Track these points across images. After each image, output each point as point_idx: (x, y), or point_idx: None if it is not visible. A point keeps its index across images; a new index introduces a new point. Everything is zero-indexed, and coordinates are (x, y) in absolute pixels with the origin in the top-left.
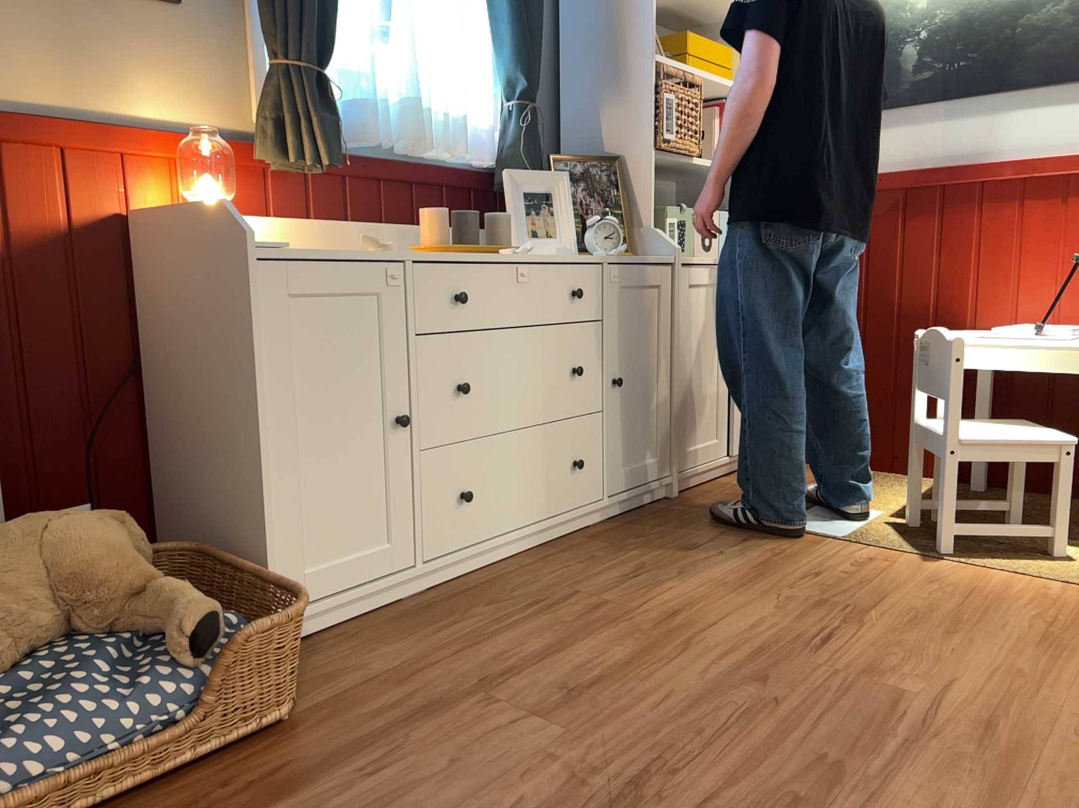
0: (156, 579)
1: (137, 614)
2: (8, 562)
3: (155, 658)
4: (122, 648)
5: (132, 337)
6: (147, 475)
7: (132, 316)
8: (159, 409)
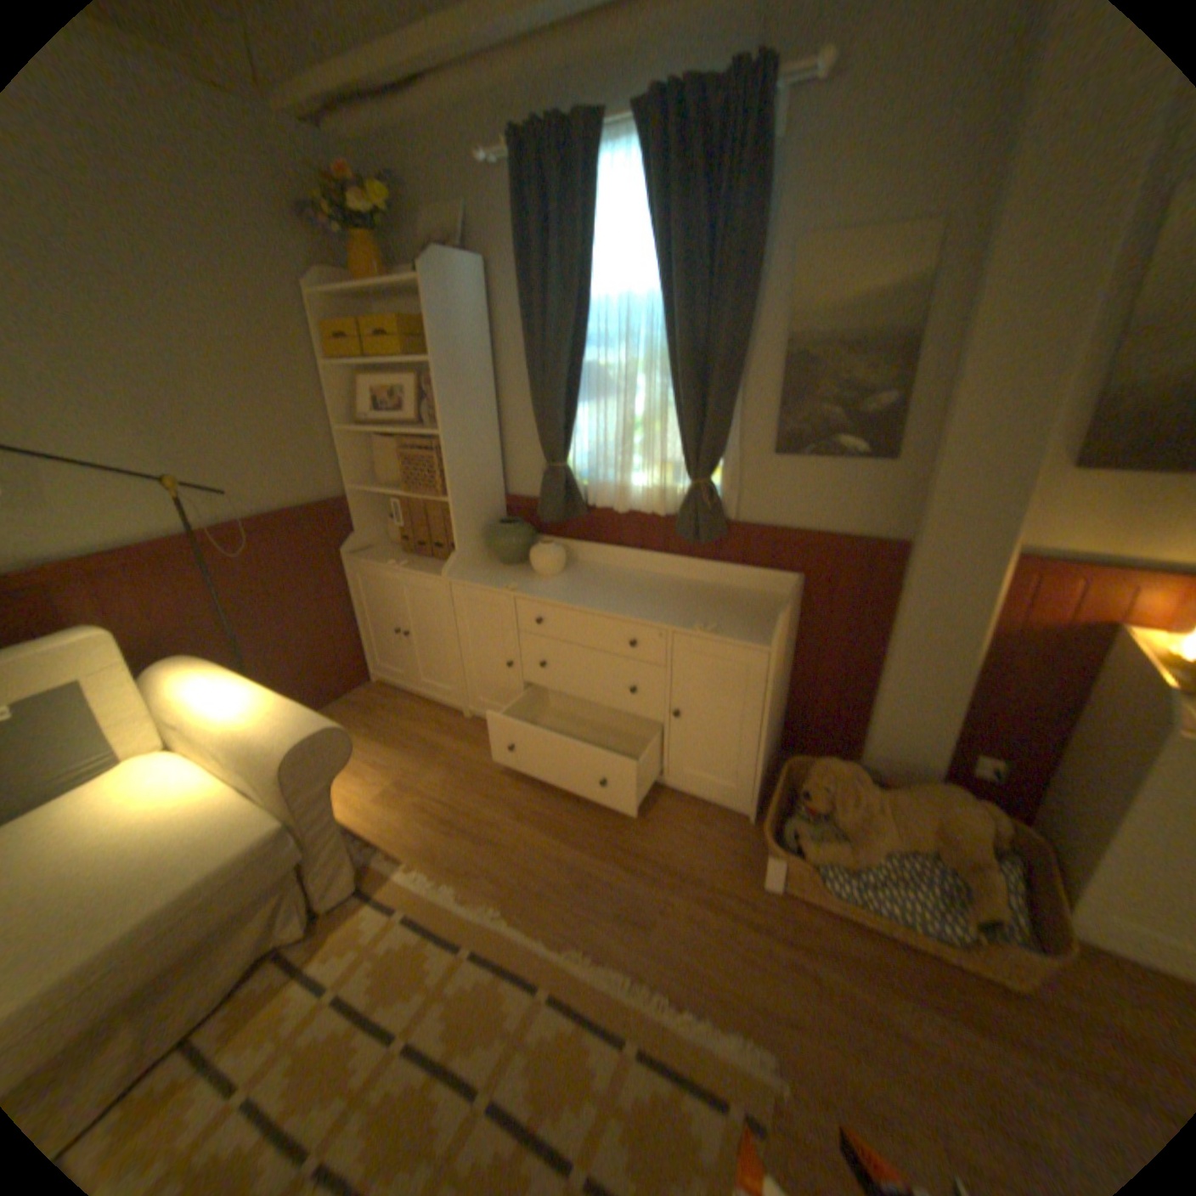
0: (996, 865)
1: (973, 876)
2: (927, 812)
3: (965, 909)
4: (956, 887)
5: (1086, 693)
6: (1054, 767)
7: (1092, 681)
8: (1078, 745)
